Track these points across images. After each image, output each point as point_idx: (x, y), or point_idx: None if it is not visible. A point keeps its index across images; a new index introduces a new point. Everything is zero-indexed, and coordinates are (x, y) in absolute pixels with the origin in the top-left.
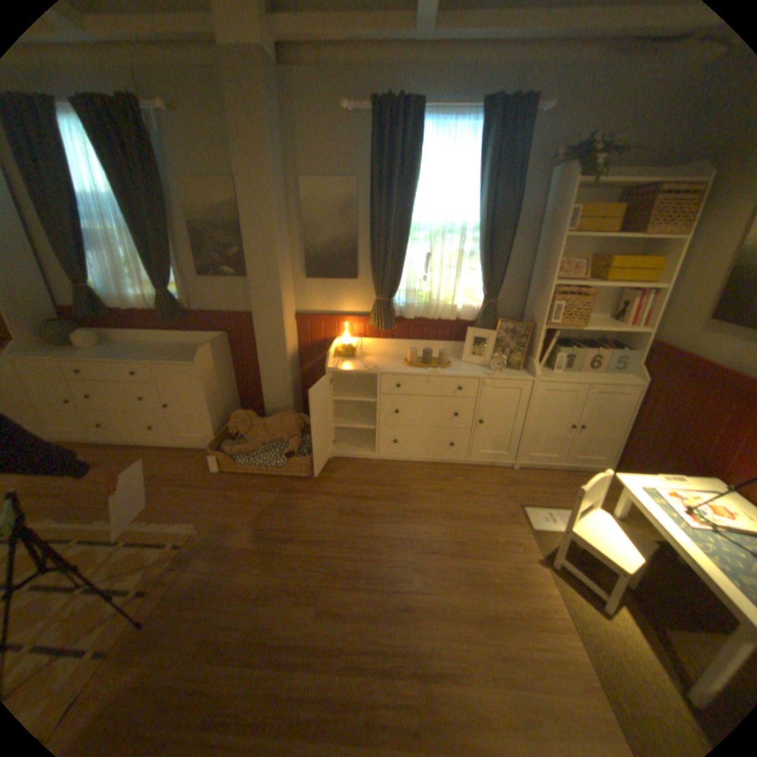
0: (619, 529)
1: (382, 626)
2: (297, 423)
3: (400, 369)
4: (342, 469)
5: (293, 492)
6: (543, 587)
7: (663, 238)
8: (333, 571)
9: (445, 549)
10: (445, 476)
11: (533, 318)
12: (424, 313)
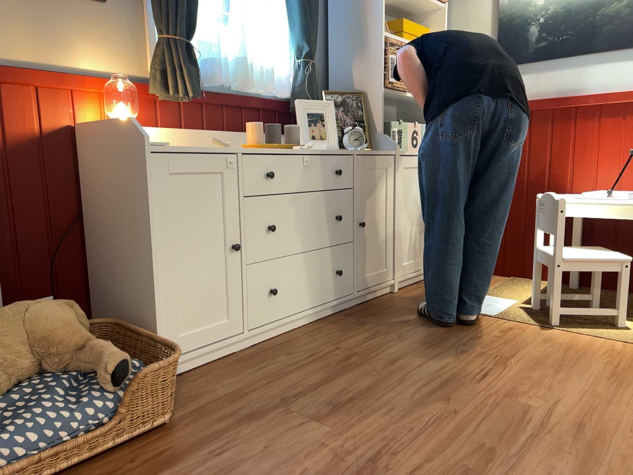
0: (570, 248)
1: (603, 460)
2: (69, 315)
3: (257, 149)
4: (209, 383)
5: (177, 459)
6: (575, 339)
7: (429, 6)
8: (457, 473)
9: (483, 365)
10: (353, 323)
11: (356, 88)
12: (230, 79)
